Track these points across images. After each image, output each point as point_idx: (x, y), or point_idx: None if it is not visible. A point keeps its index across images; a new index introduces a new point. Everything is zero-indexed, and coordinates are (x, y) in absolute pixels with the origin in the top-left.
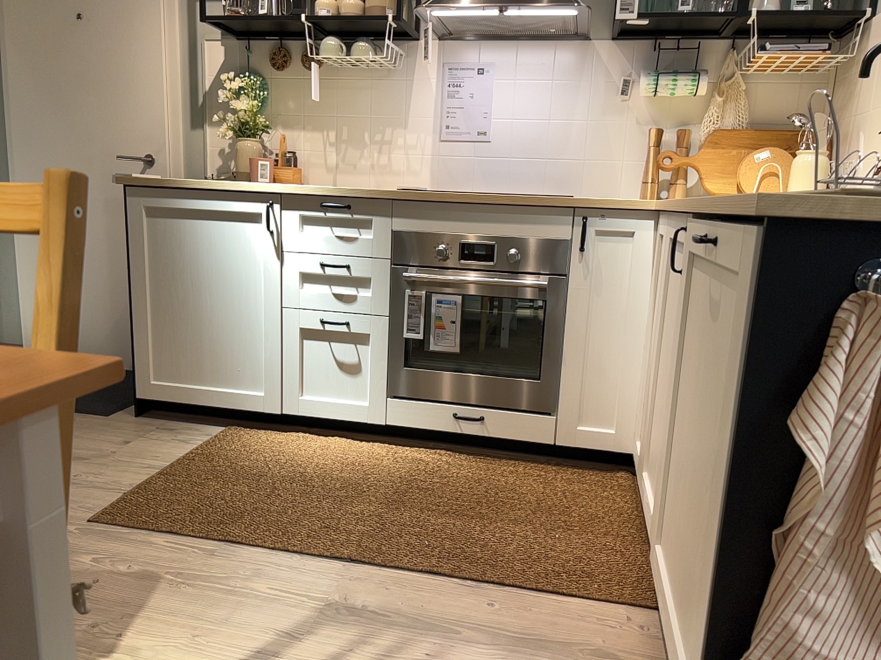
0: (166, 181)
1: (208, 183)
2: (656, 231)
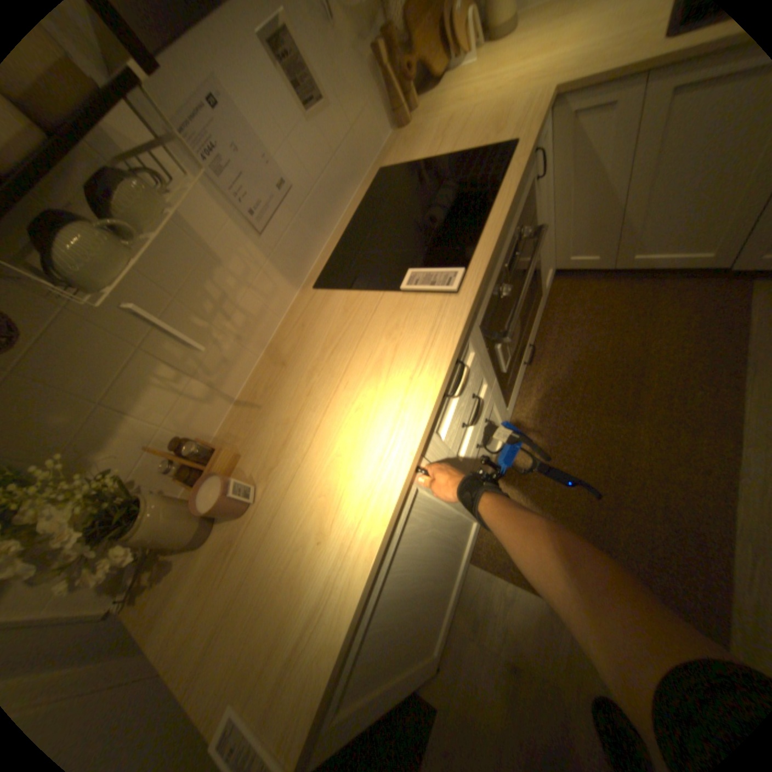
0: (319, 690)
1: (327, 590)
2: (553, 111)
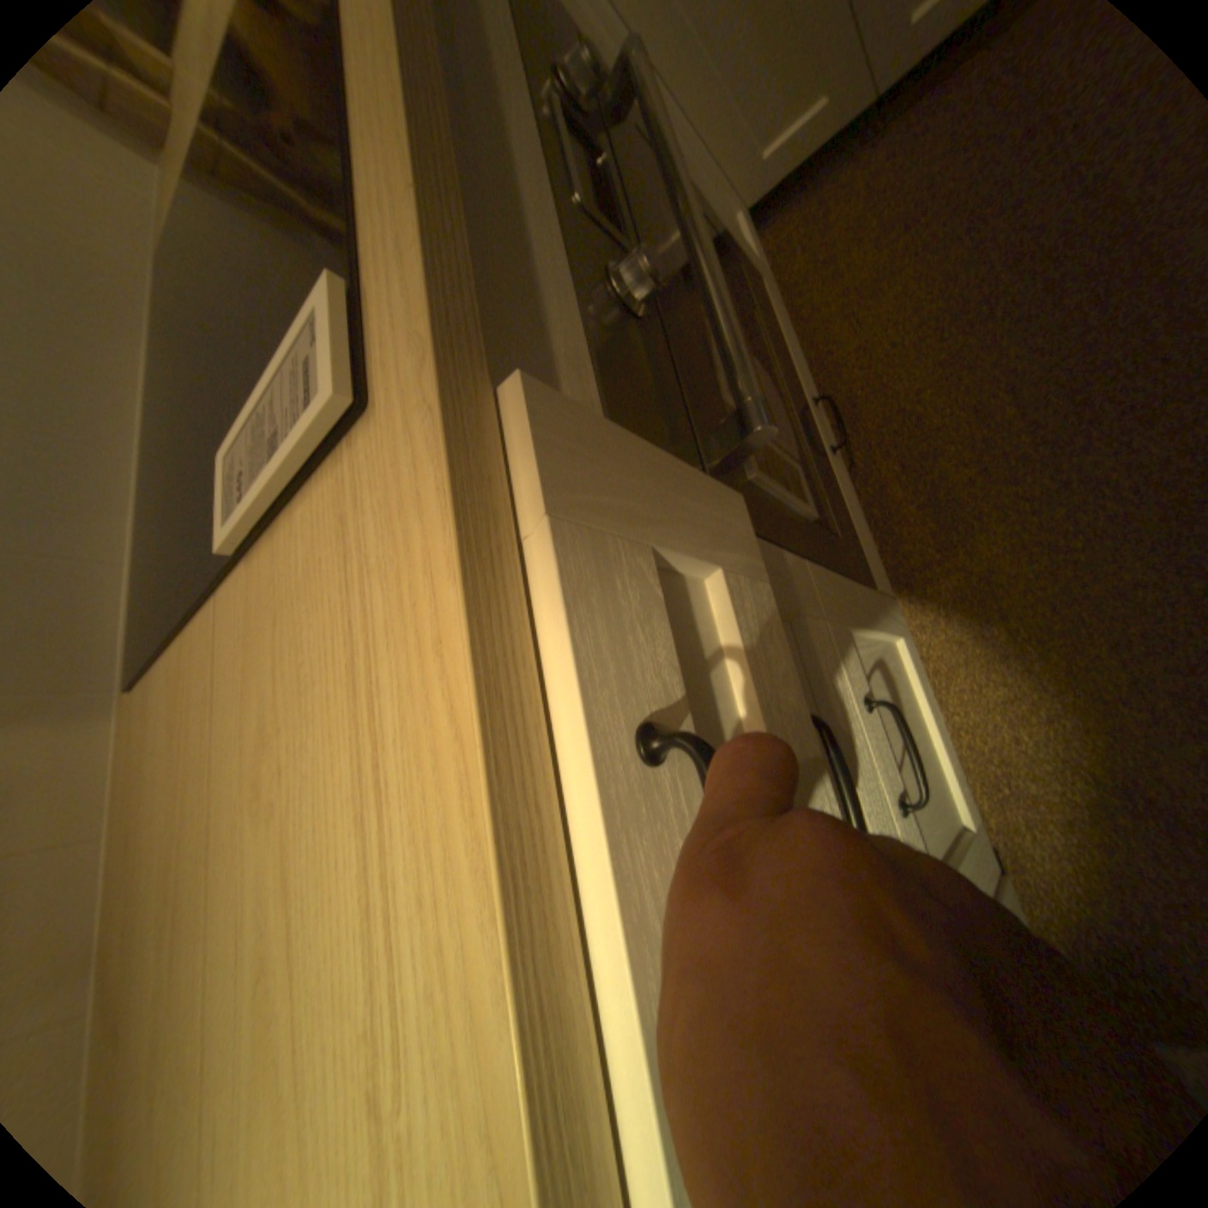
0: None
1: None
2: None
